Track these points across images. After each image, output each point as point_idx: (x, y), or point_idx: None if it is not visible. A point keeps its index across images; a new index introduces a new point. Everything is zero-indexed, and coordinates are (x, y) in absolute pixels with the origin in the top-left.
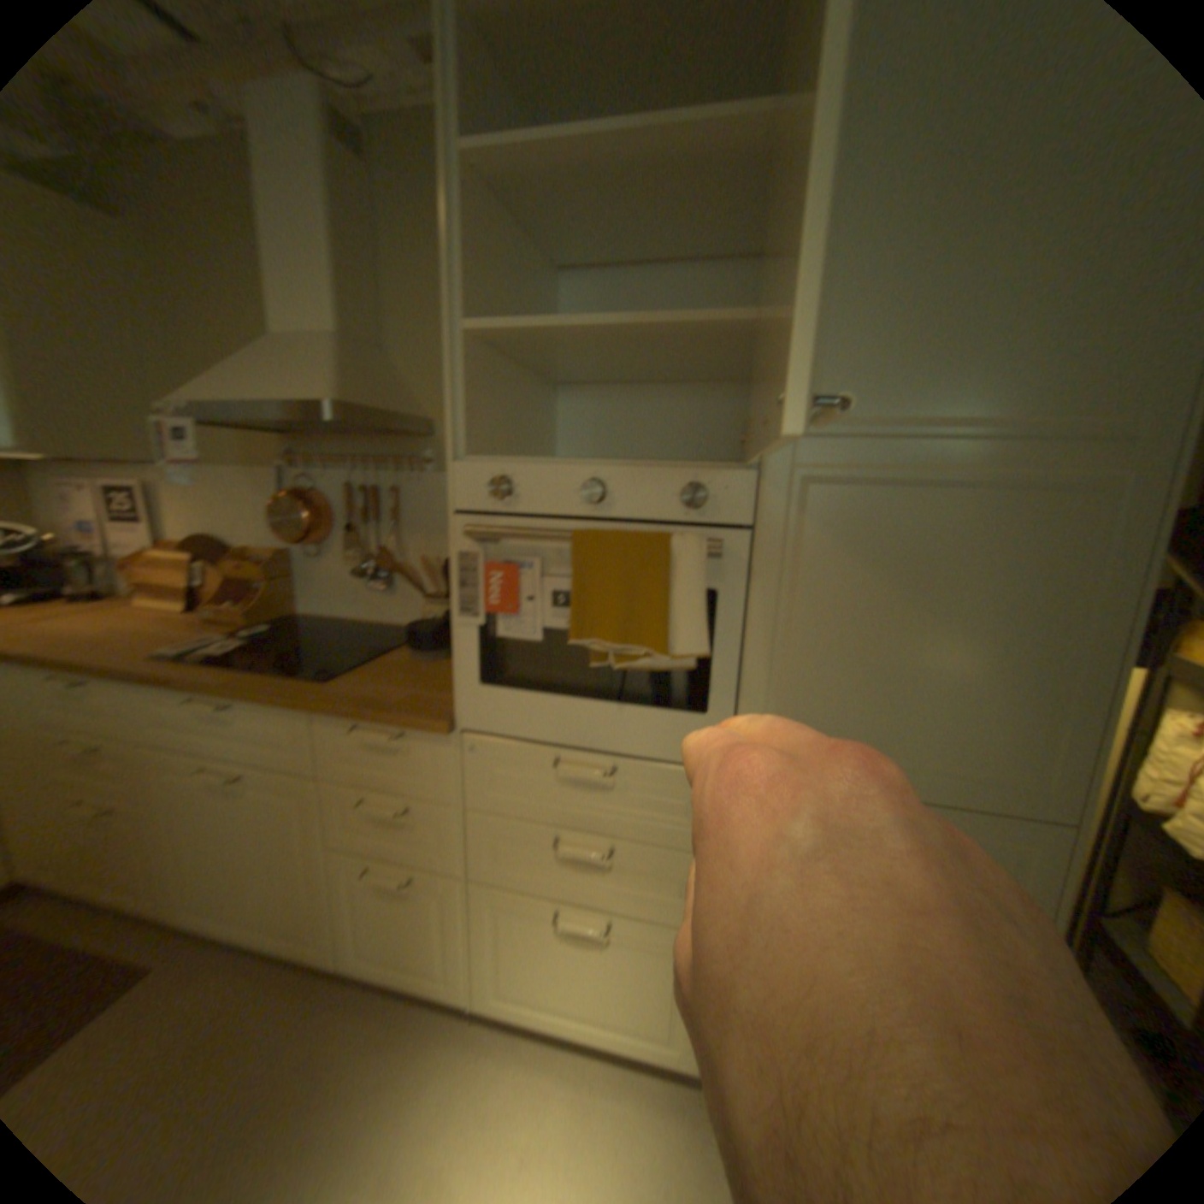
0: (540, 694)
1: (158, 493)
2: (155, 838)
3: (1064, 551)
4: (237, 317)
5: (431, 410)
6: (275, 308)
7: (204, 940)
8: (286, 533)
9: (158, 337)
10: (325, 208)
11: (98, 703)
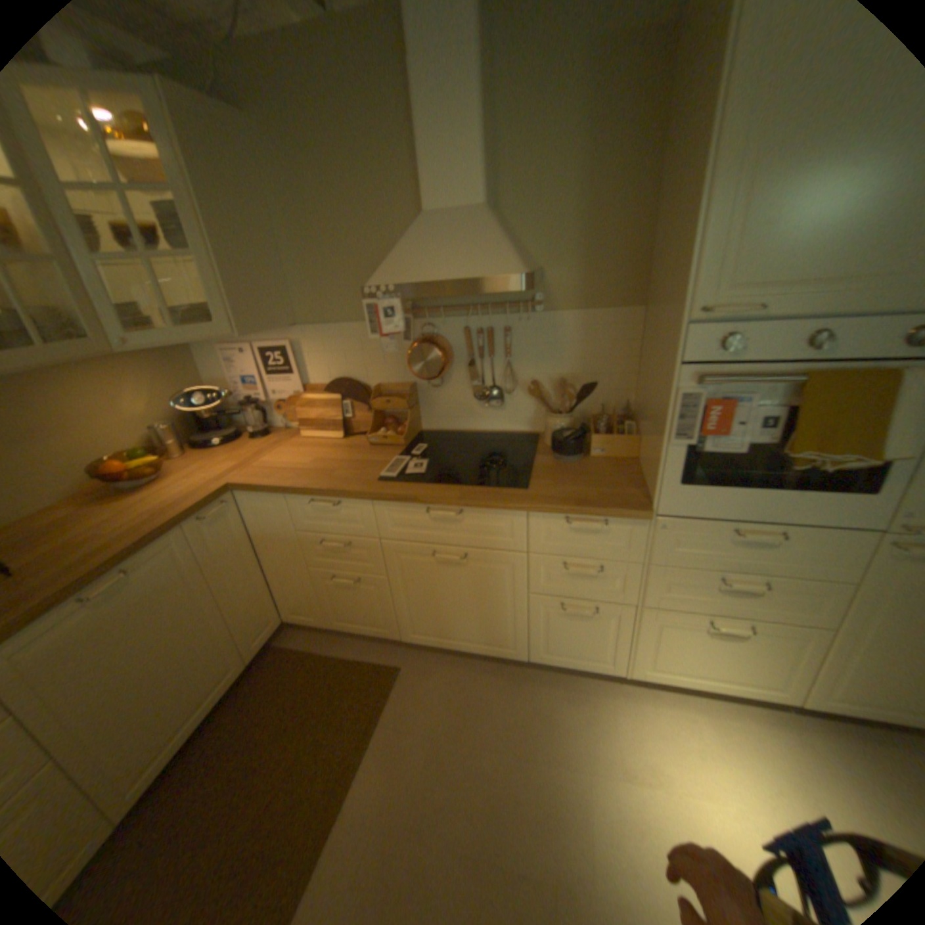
0: (733, 487)
1: (305, 345)
2: (398, 590)
3: None
4: (365, 191)
5: (545, 257)
6: (435, 185)
7: (432, 646)
8: (427, 370)
9: (294, 215)
10: (482, 82)
11: (355, 510)
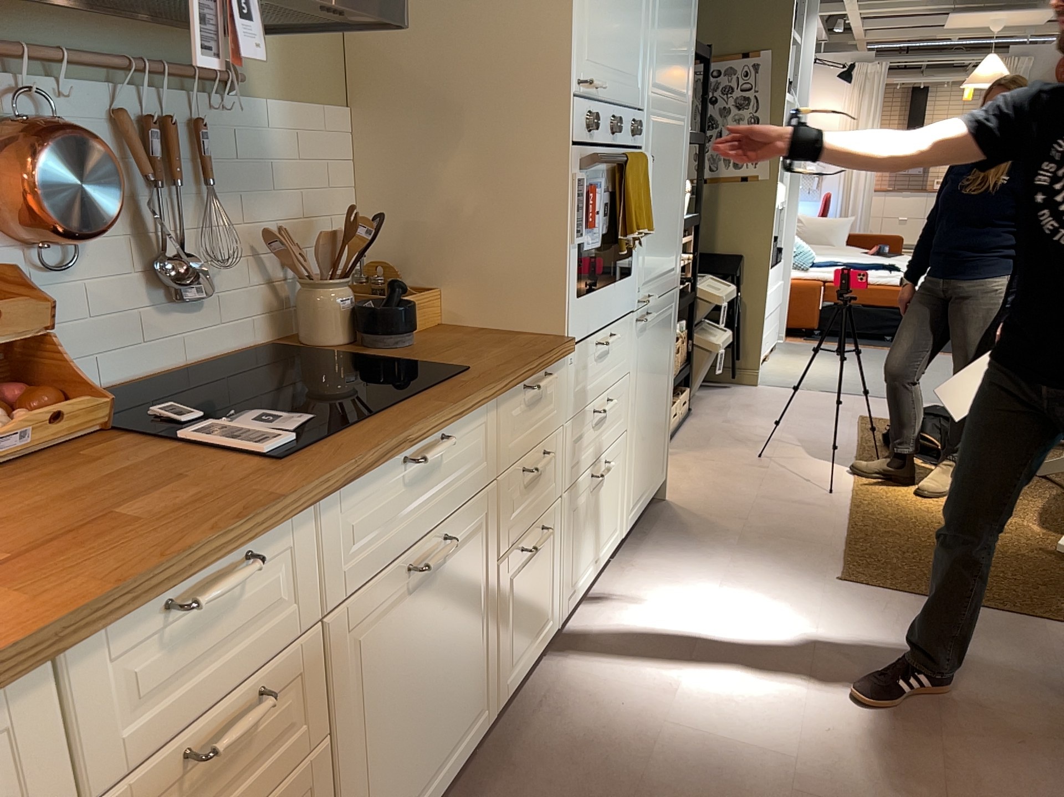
0: (593, 291)
1: None
2: (345, 758)
3: (680, 155)
4: None
5: None
6: None
7: None
8: (81, 214)
9: None
10: None
11: (272, 569)
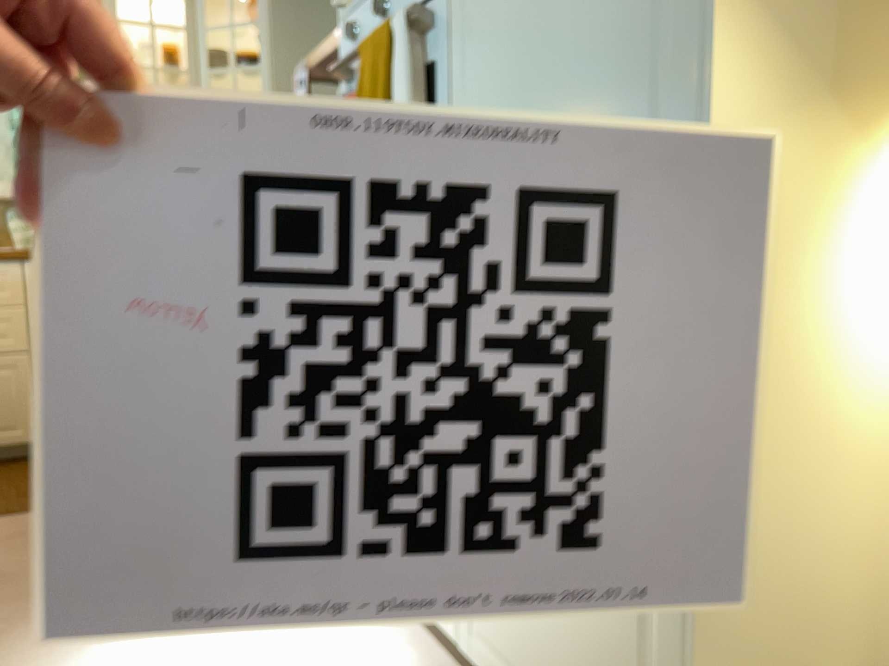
0: None
1: None
2: None
3: None
4: None
5: None
6: None
7: None
8: None
9: None
10: None
11: None
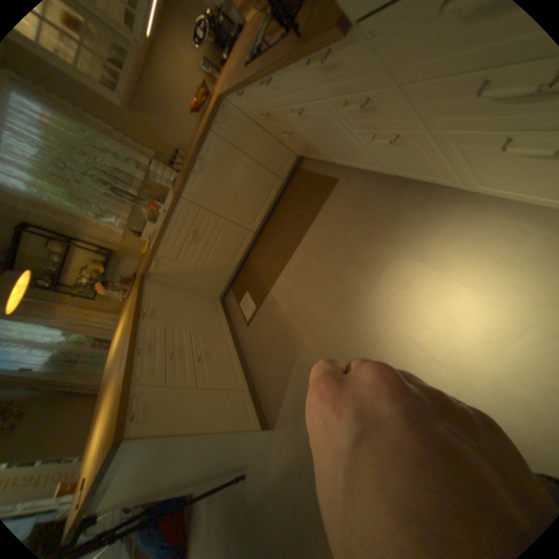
0: None
1: None
2: (307, 135)
3: None
4: None
5: None
6: None
7: (348, 164)
8: None
9: None
10: None
11: (251, 94)
